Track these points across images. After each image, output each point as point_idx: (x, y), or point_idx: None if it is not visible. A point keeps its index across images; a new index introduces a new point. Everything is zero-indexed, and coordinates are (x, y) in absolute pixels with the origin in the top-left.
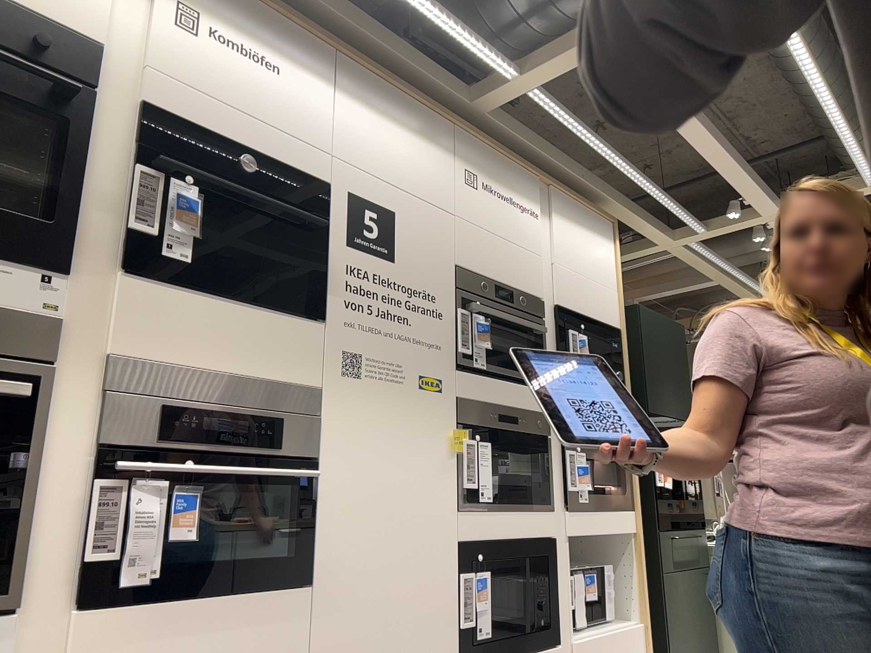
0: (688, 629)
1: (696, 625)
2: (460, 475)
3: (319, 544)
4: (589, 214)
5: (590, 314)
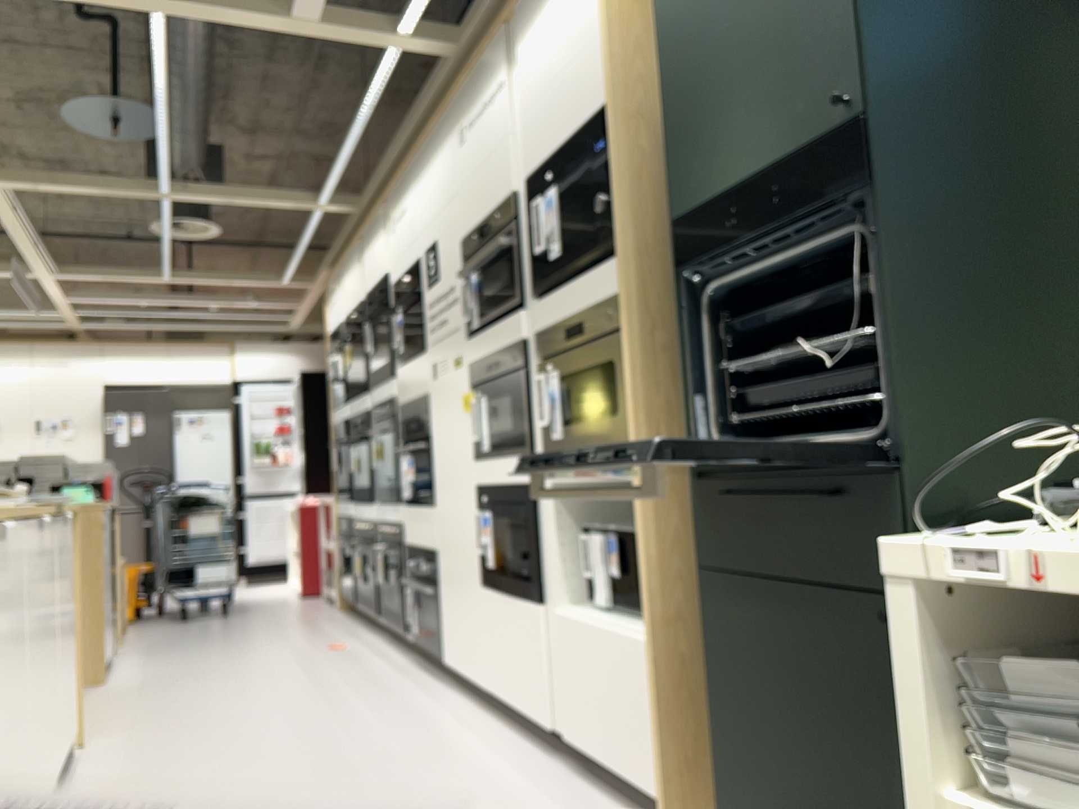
0: (793, 728)
1: (841, 746)
2: (478, 430)
3: (434, 484)
4: None
5: (564, 138)
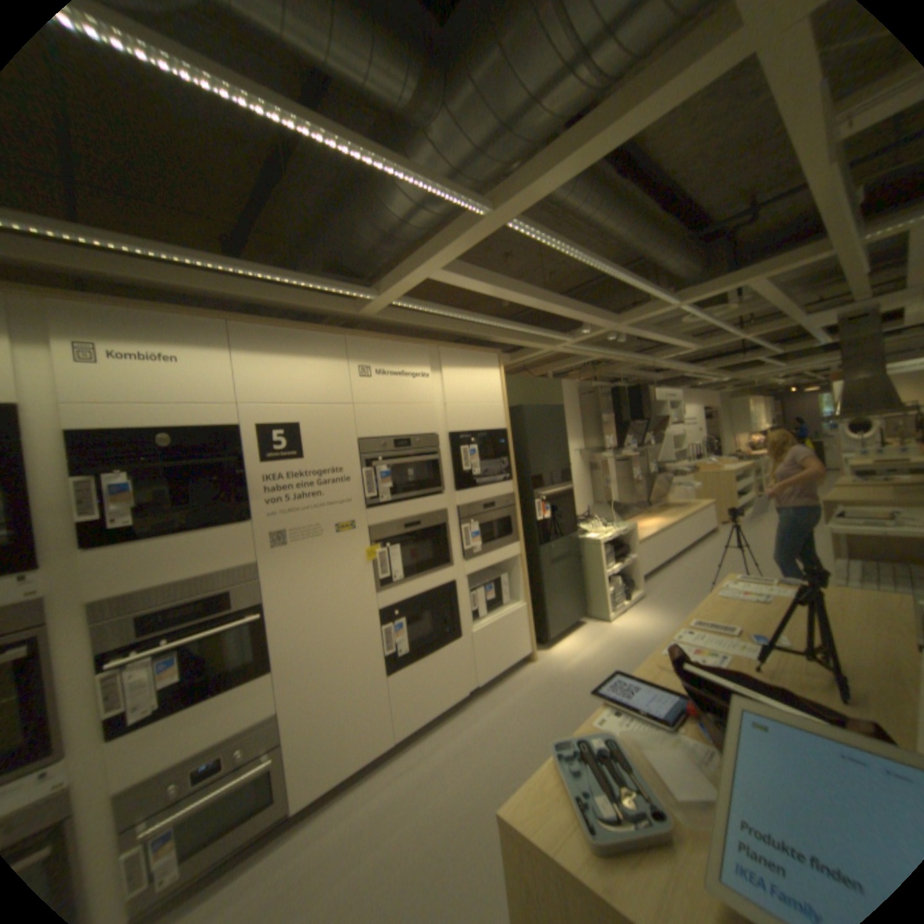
0: (561, 594)
1: (568, 590)
2: (377, 571)
3: (271, 650)
4: (476, 356)
5: (479, 429)
